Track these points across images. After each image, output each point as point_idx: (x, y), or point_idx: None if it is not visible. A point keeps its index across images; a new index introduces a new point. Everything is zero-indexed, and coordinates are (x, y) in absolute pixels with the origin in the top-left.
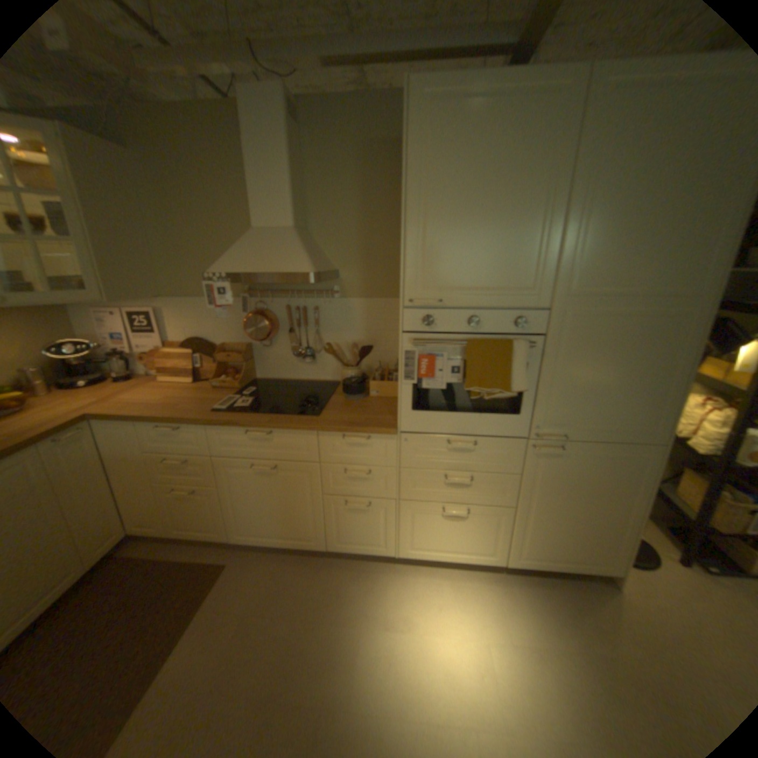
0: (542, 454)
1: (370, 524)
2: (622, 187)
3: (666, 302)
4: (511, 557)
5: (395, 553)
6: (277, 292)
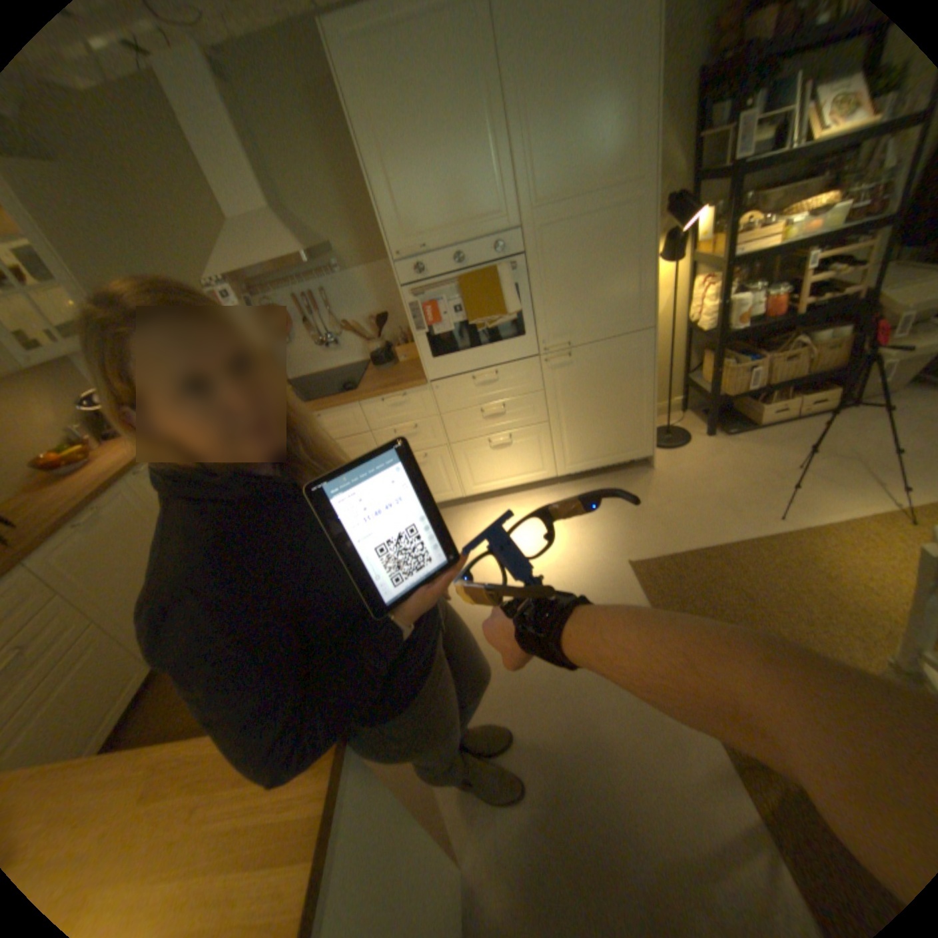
0: (553, 366)
1: (431, 474)
2: (545, 88)
3: (614, 192)
4: (556, 466)
5: (461, 493)
6: (275, 284)
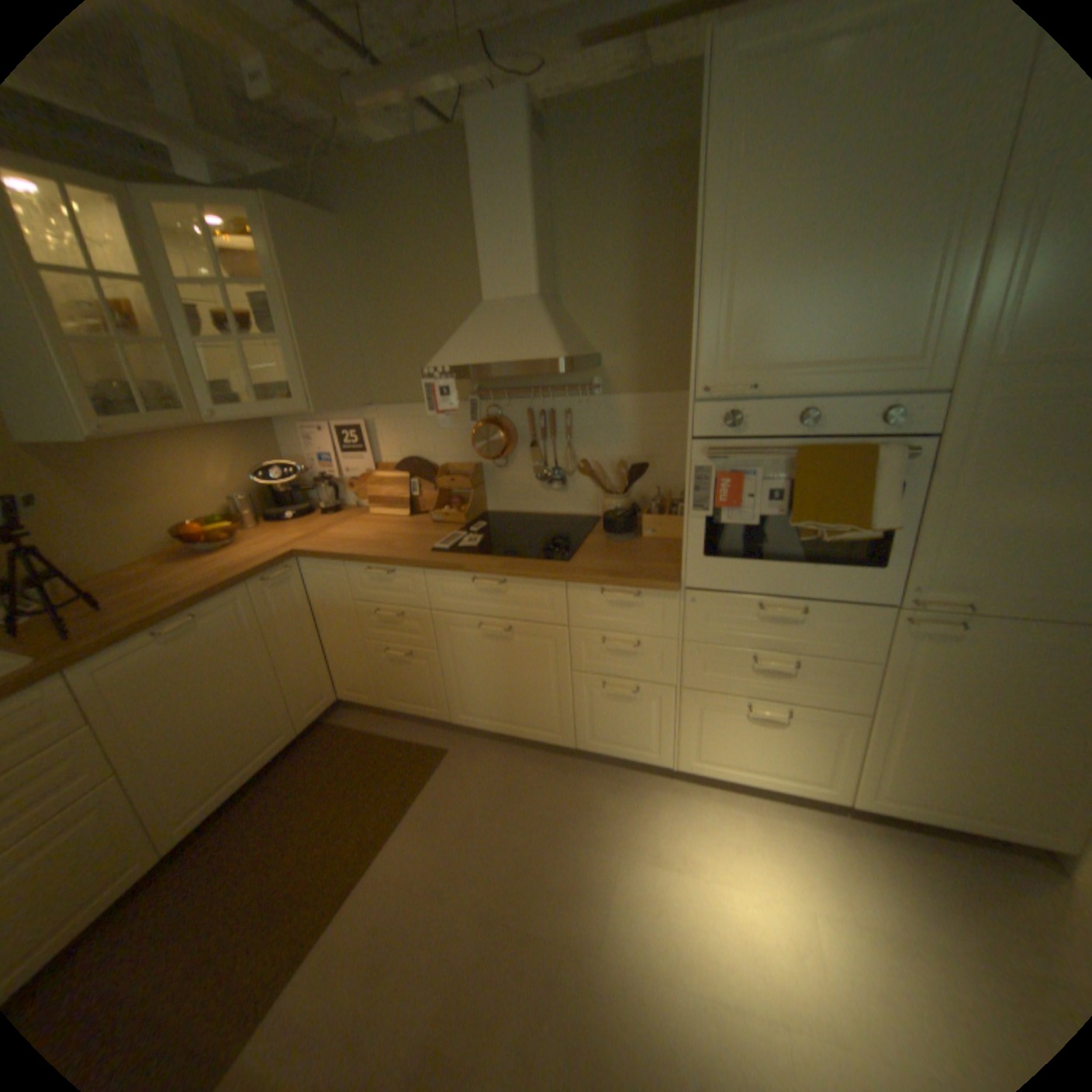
0: (923, 633)
1: (637, 717)
2: None
3: None
4: (860, 792)
5: (673, 764)
6: (514, 391)
